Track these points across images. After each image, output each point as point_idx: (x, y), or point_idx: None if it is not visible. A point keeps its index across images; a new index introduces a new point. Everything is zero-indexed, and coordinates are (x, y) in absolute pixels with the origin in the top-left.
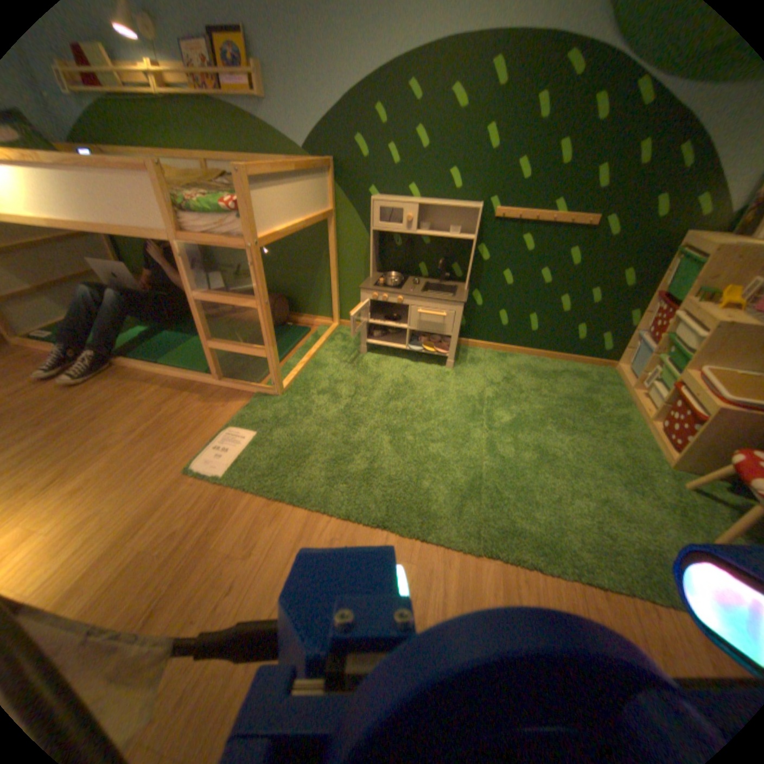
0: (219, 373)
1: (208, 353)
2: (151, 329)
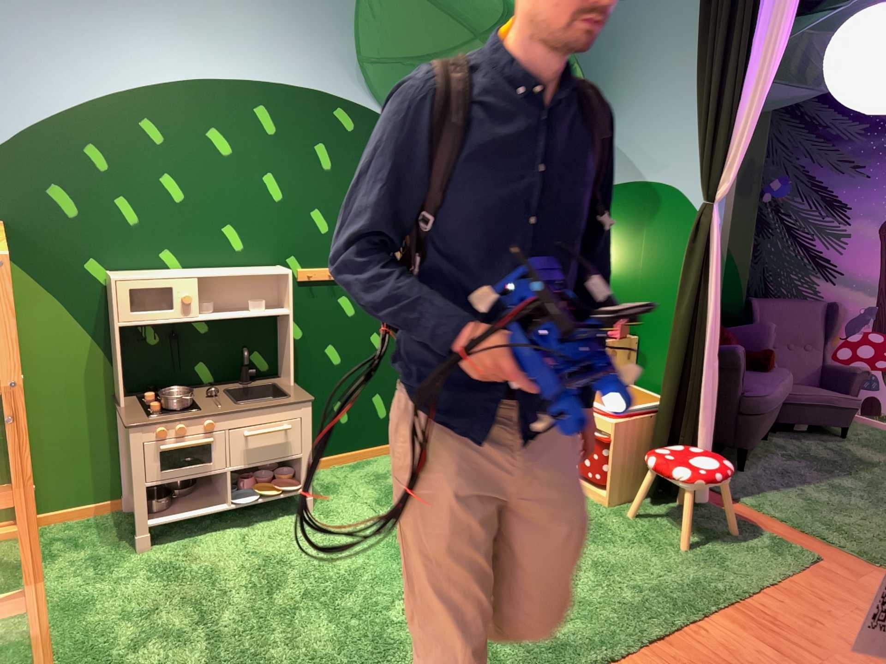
0: None
1: None
2: None
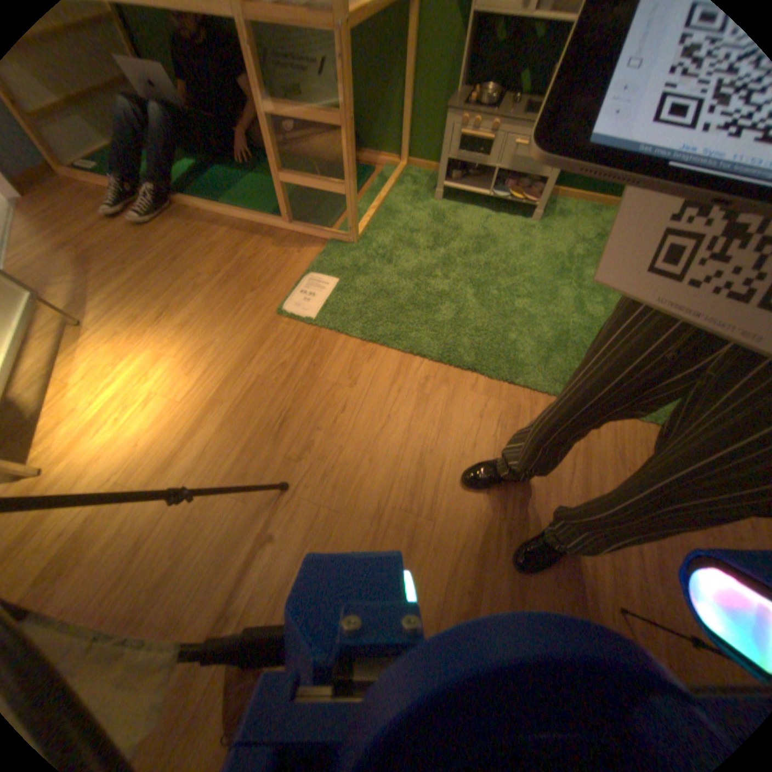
0: (288, 216)
1: (278, 190)
2: (200, 163)
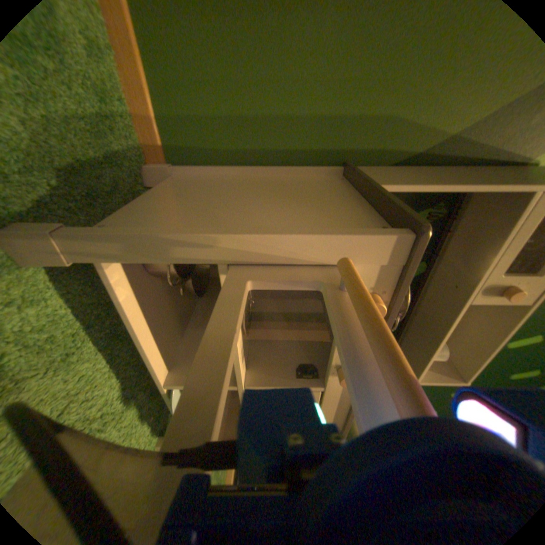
0: None
1: None
2: None
